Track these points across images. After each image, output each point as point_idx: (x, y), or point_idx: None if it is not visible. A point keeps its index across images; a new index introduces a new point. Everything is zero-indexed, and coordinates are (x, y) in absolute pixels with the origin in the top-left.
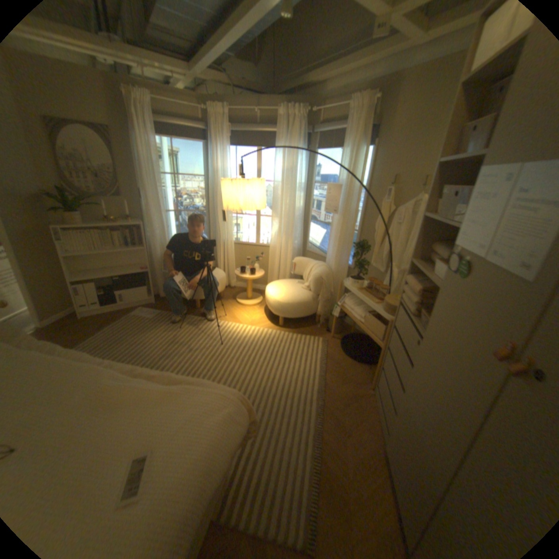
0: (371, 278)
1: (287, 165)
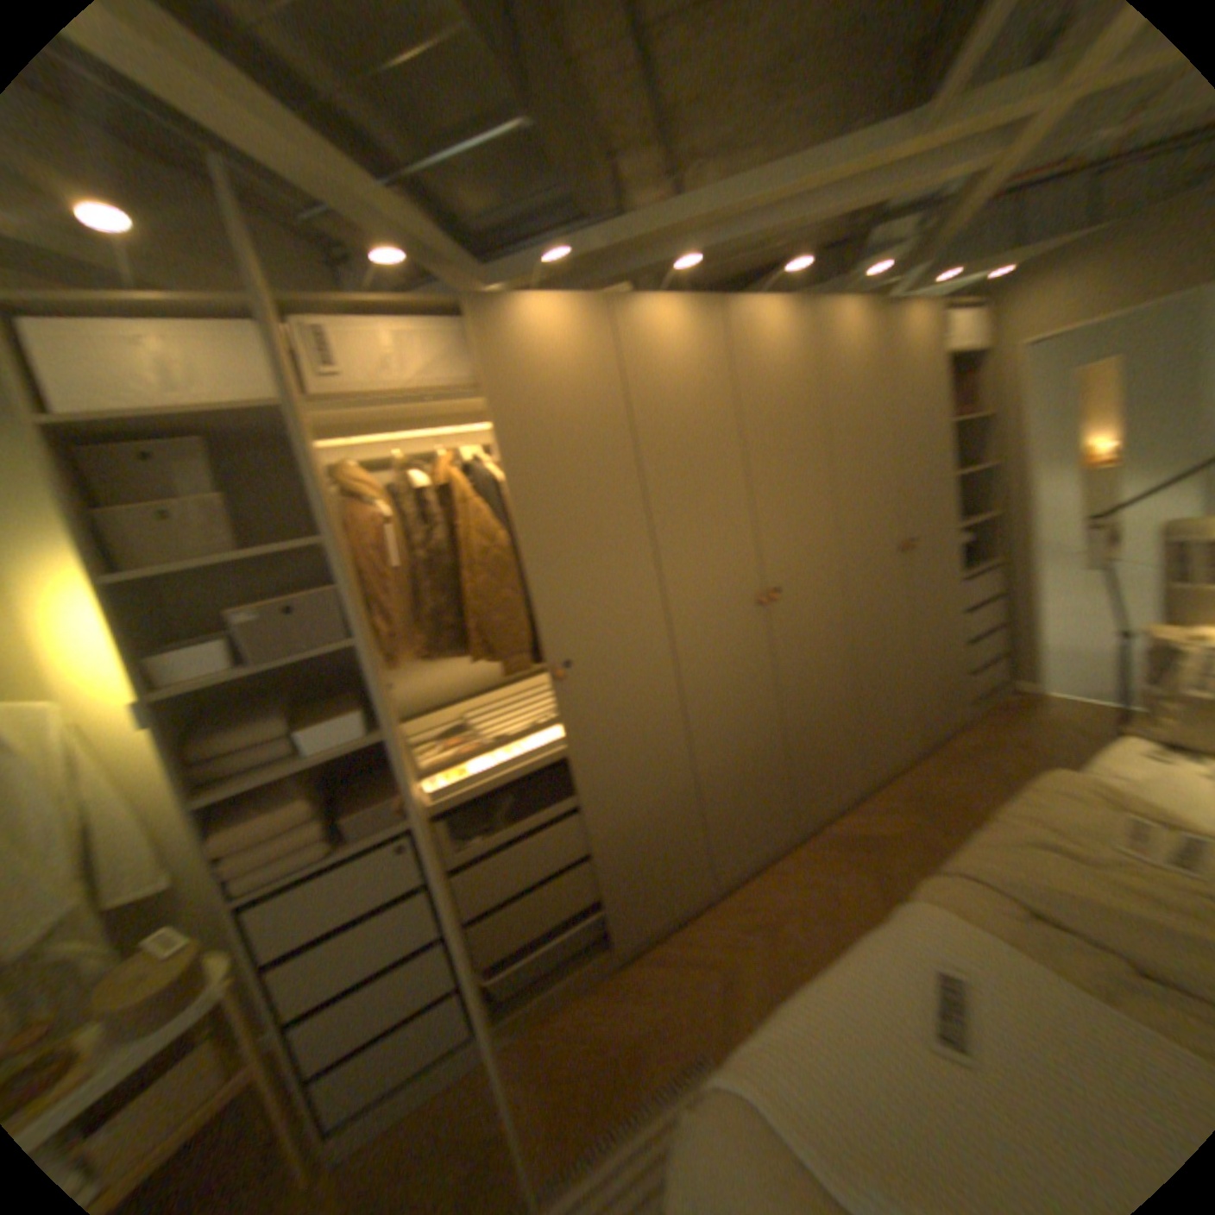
0: None
1: None
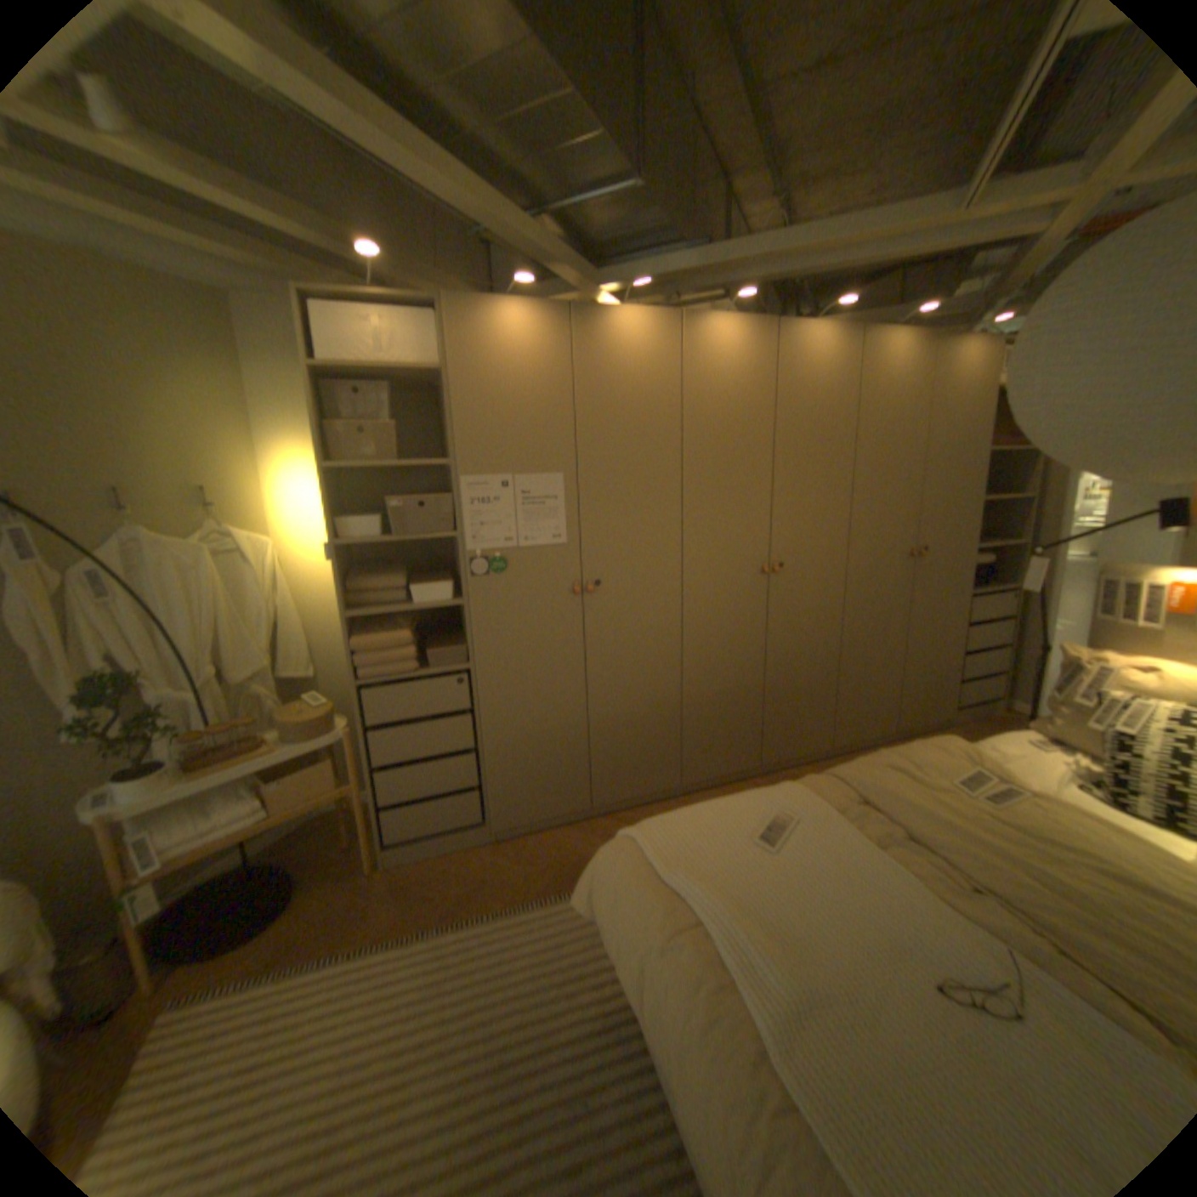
0: (180, 738)
1: None
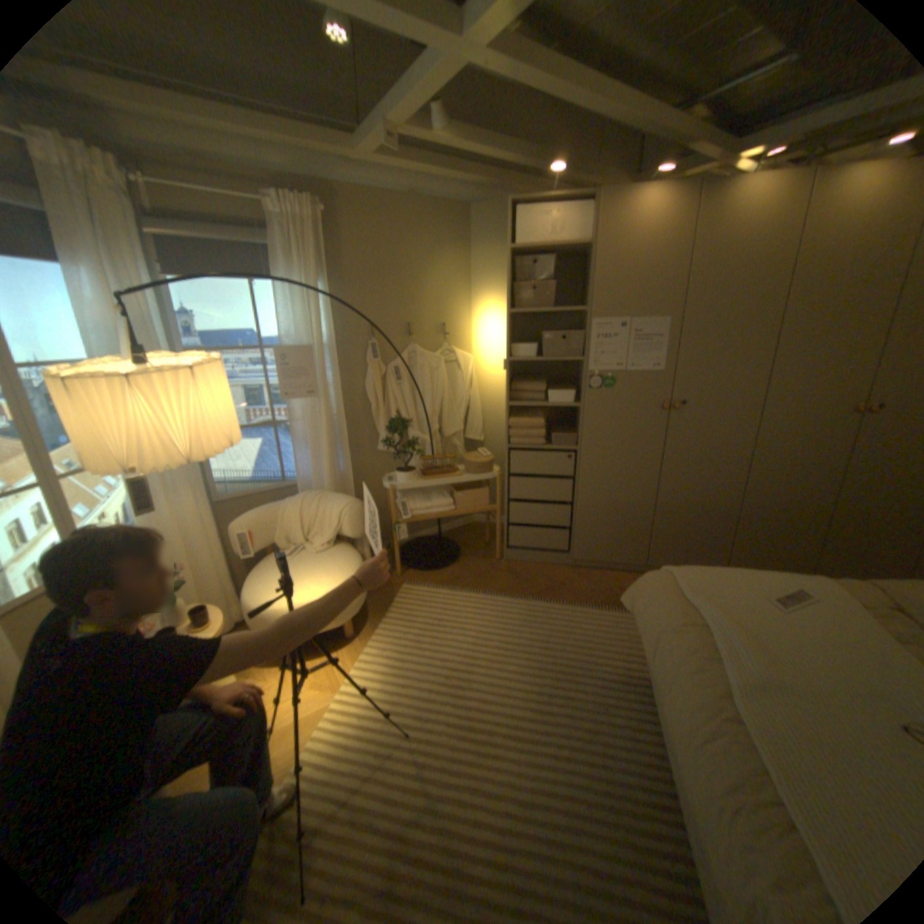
0: (422, 458)
1: (103, 312)
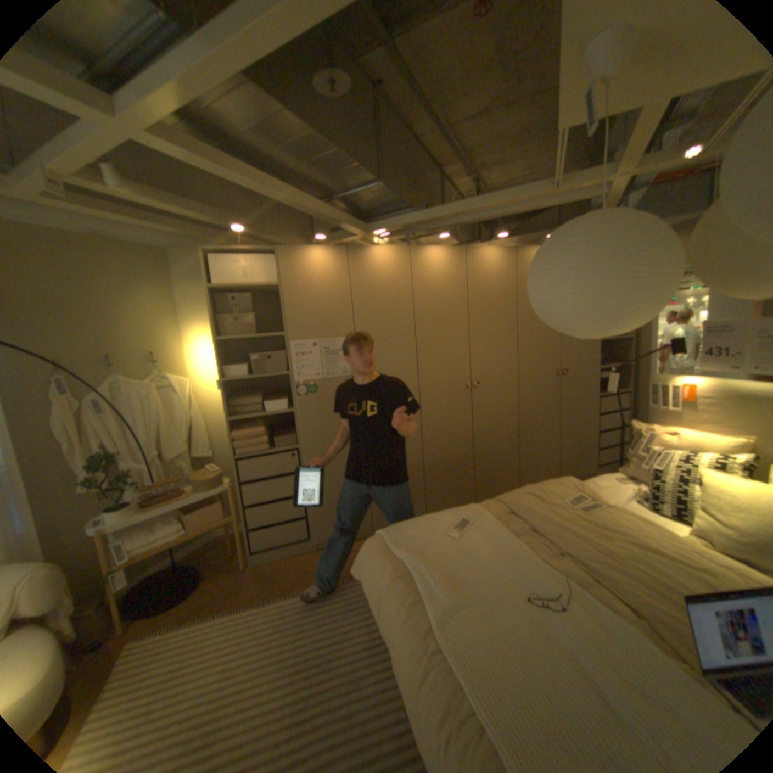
0: (138, 490)
1: None
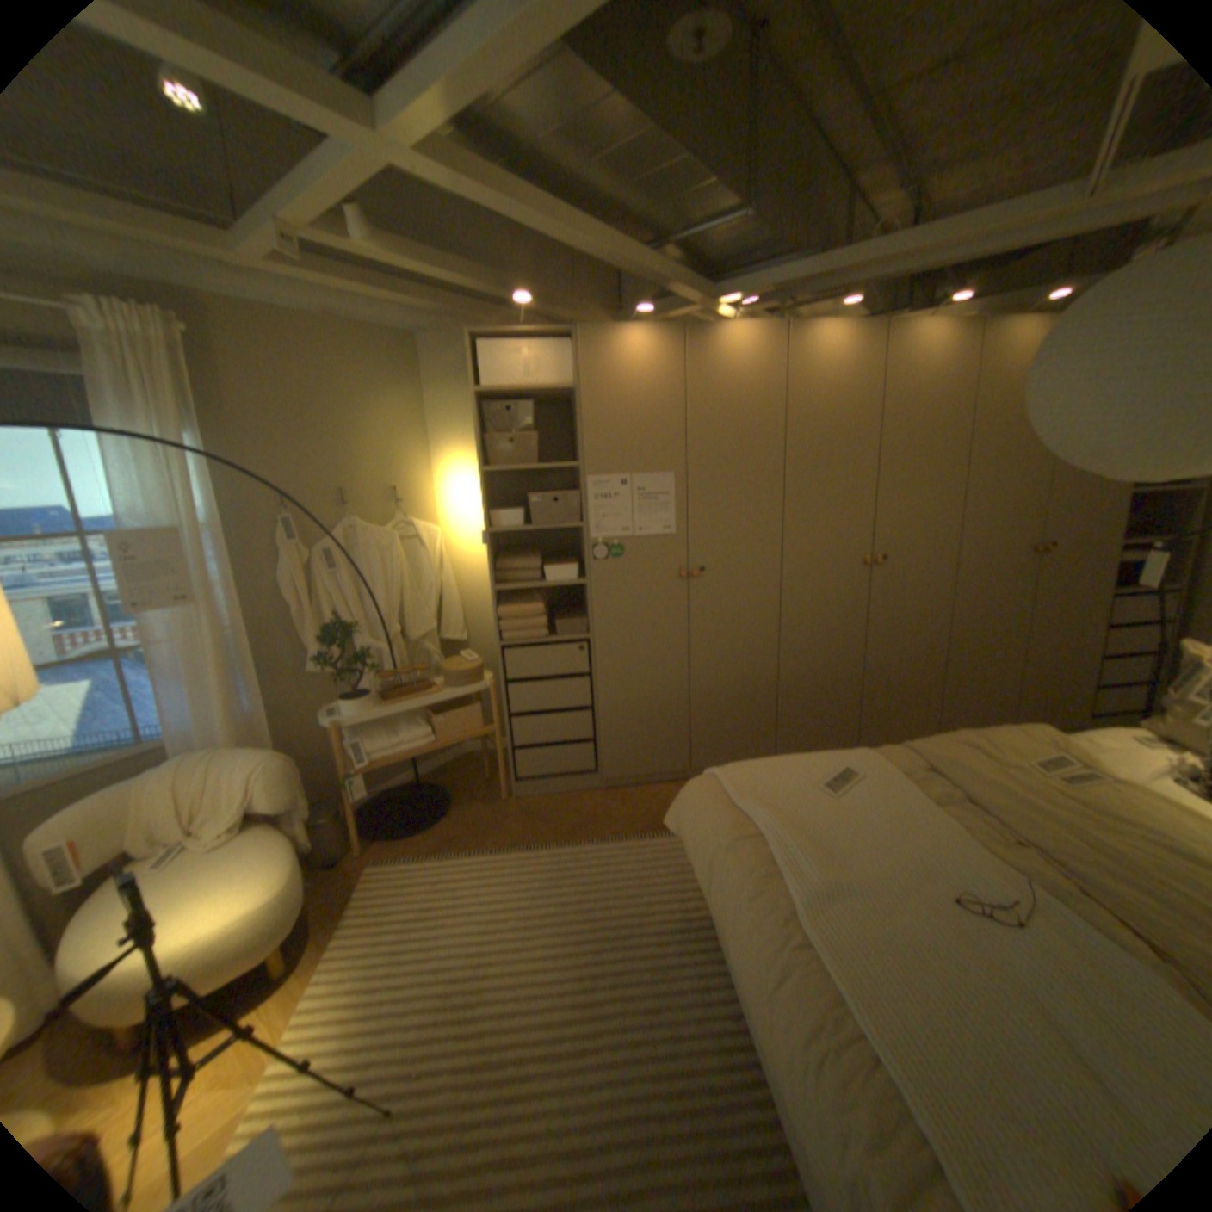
0: (379, 676)
1: None
